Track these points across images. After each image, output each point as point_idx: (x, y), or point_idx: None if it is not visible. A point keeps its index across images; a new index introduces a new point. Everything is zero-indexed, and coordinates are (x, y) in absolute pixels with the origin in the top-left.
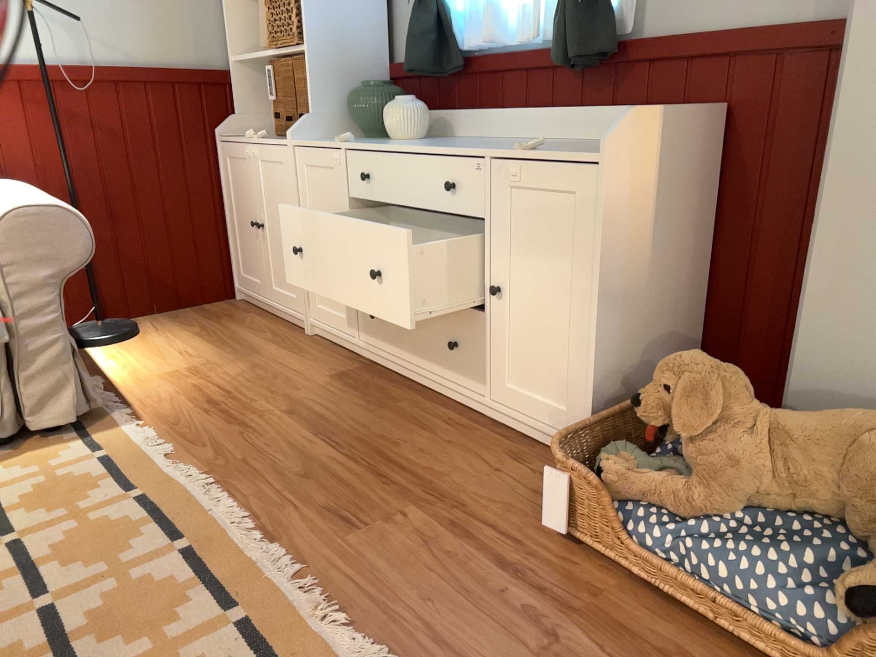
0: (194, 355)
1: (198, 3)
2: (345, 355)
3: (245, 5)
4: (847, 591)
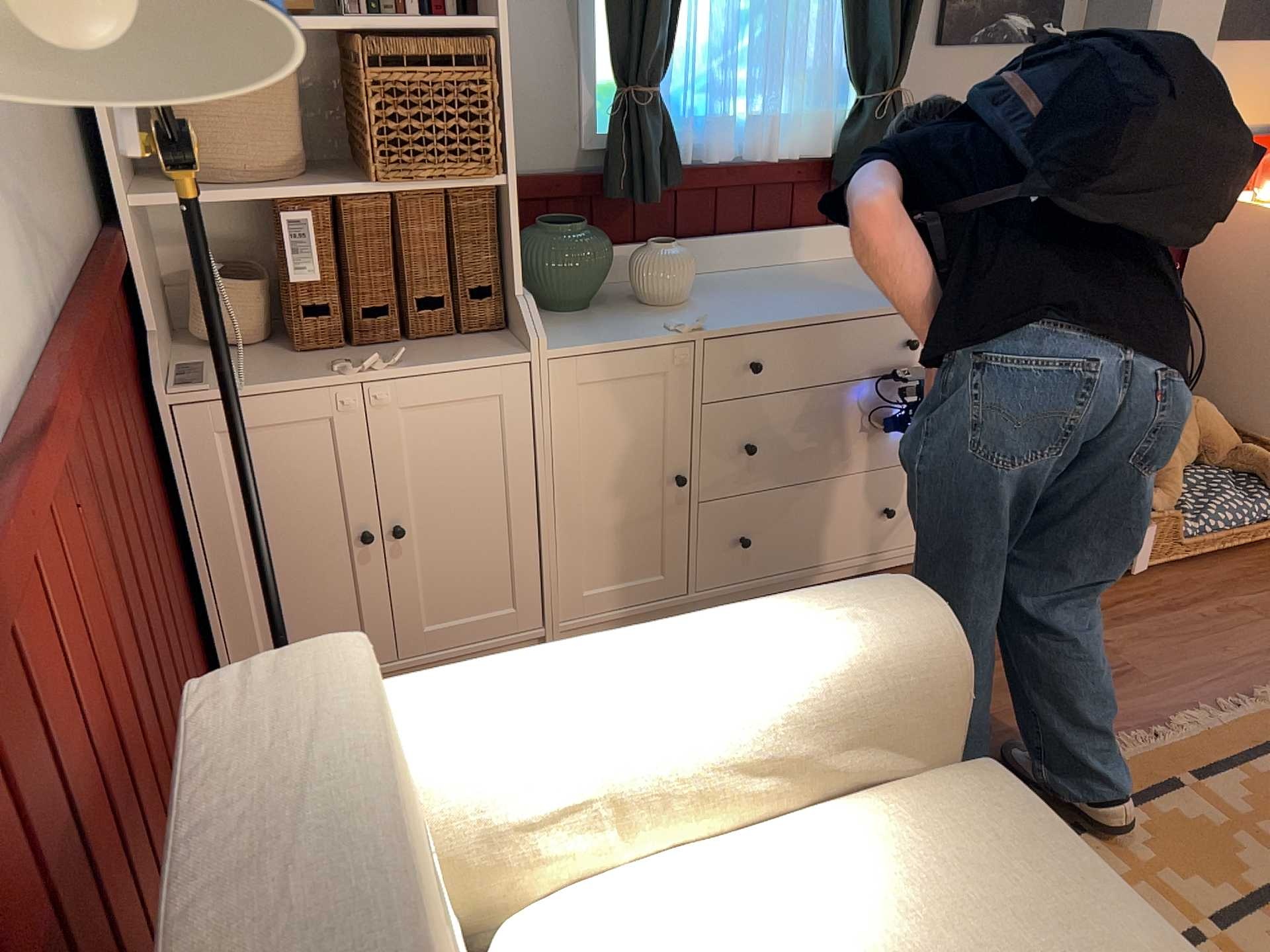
0: None
1: None
2: None
3: None
4: None
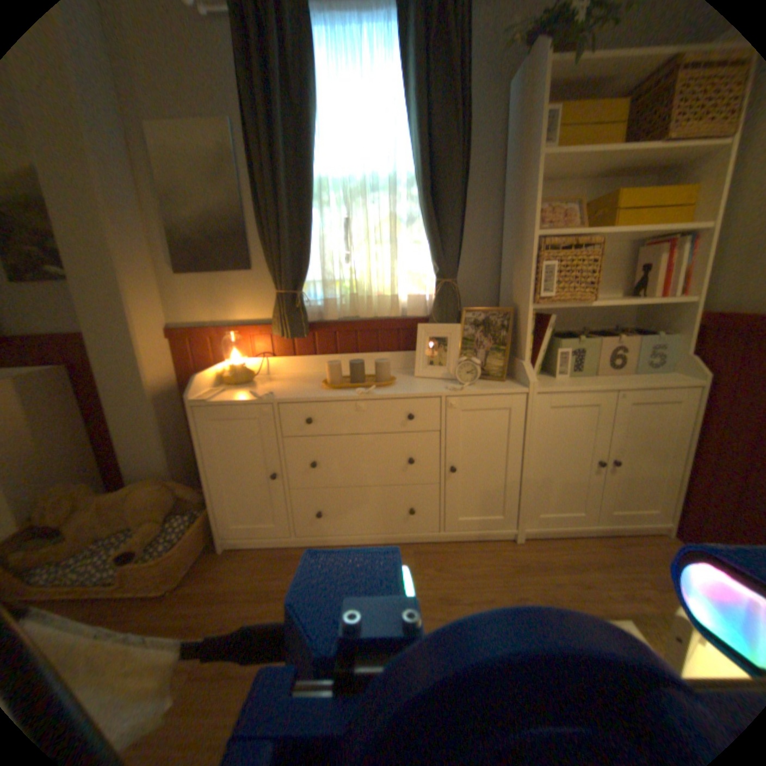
0: None
1: None
2: None
3: None
4: (117, 560)
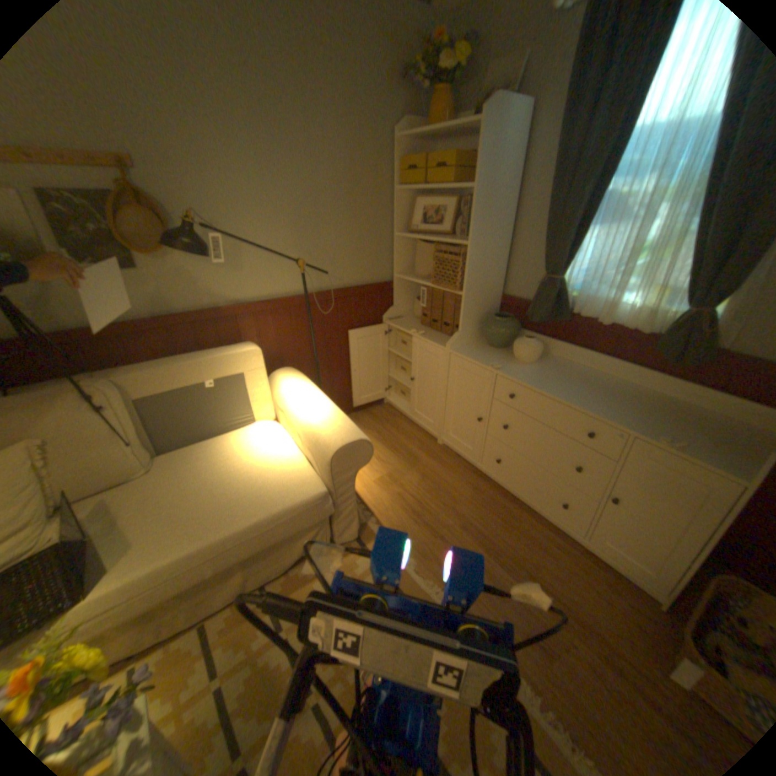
0: (385, 461)
1: (380, 242)
2: (469, 468)
3: (406, 240)
4: None
